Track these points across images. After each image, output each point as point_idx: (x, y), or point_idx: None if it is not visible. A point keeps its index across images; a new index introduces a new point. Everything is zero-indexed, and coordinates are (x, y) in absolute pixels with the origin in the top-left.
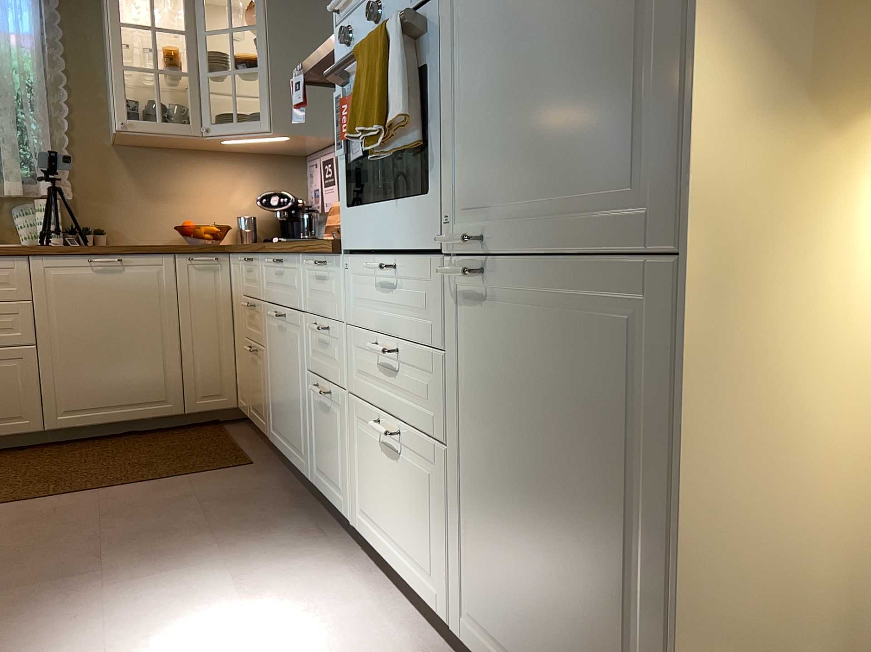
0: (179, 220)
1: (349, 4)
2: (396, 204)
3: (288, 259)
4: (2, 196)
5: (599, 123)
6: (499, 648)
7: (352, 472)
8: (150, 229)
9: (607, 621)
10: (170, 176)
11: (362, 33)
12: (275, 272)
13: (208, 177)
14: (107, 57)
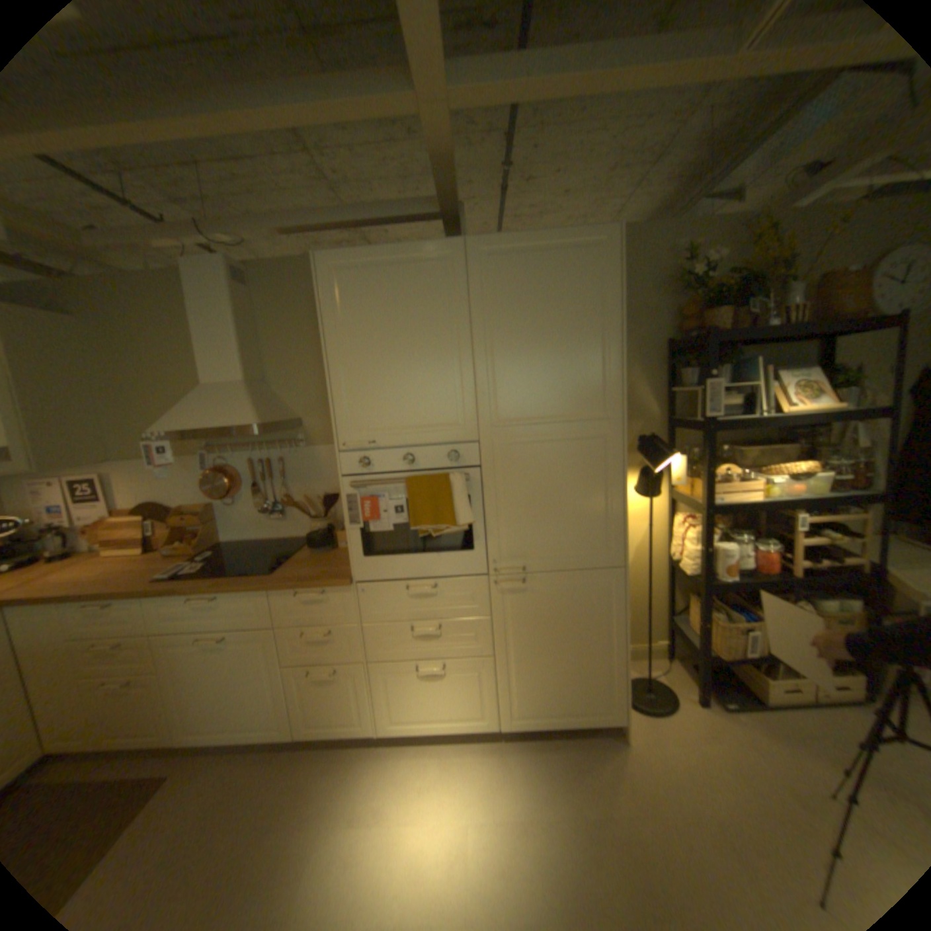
0: None
1: (360, 445)
2: (432, 555)
3: (233, 597)
4: None
5: (583, 531)
6: (535, 717)
7: (373, 706)
8: None
9: (595, 674)
10: None
11: (381, 465)
12: (192, 610)
13: None
14: None
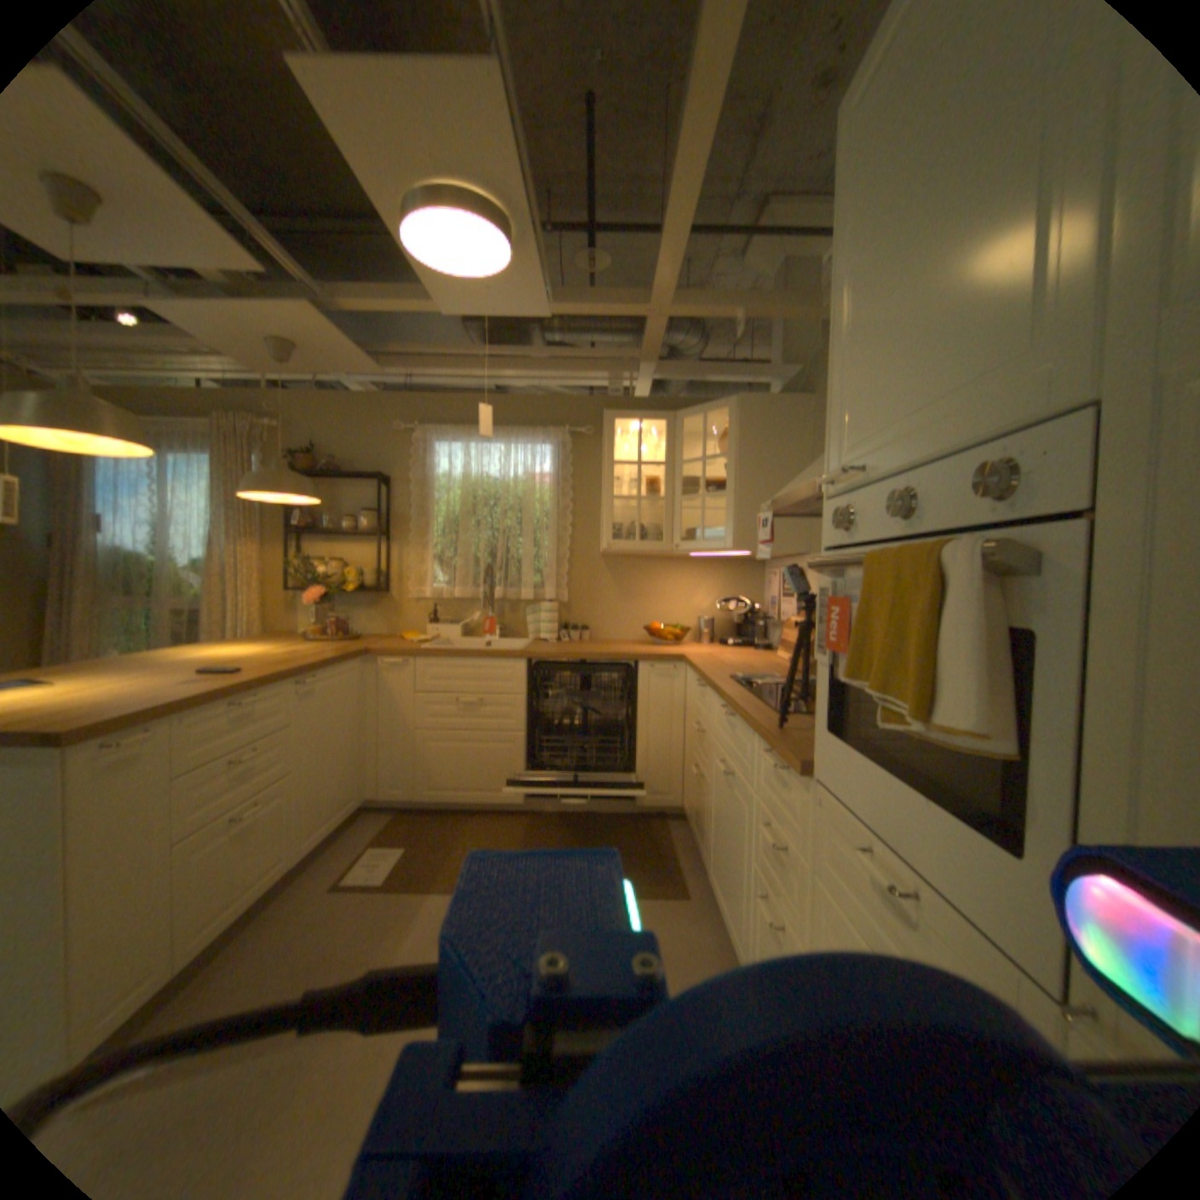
0: (647, 619)
1: (846, 479)
2: (916, 798)
3: (740, 722)
4: (518, 599)
5: None
6: None
7: None
8: (623, 626)
9: None
10: (643, 581)
11: (865, 524)
12: (726, 720)
13: (674, 582)
14: (602, 486)
